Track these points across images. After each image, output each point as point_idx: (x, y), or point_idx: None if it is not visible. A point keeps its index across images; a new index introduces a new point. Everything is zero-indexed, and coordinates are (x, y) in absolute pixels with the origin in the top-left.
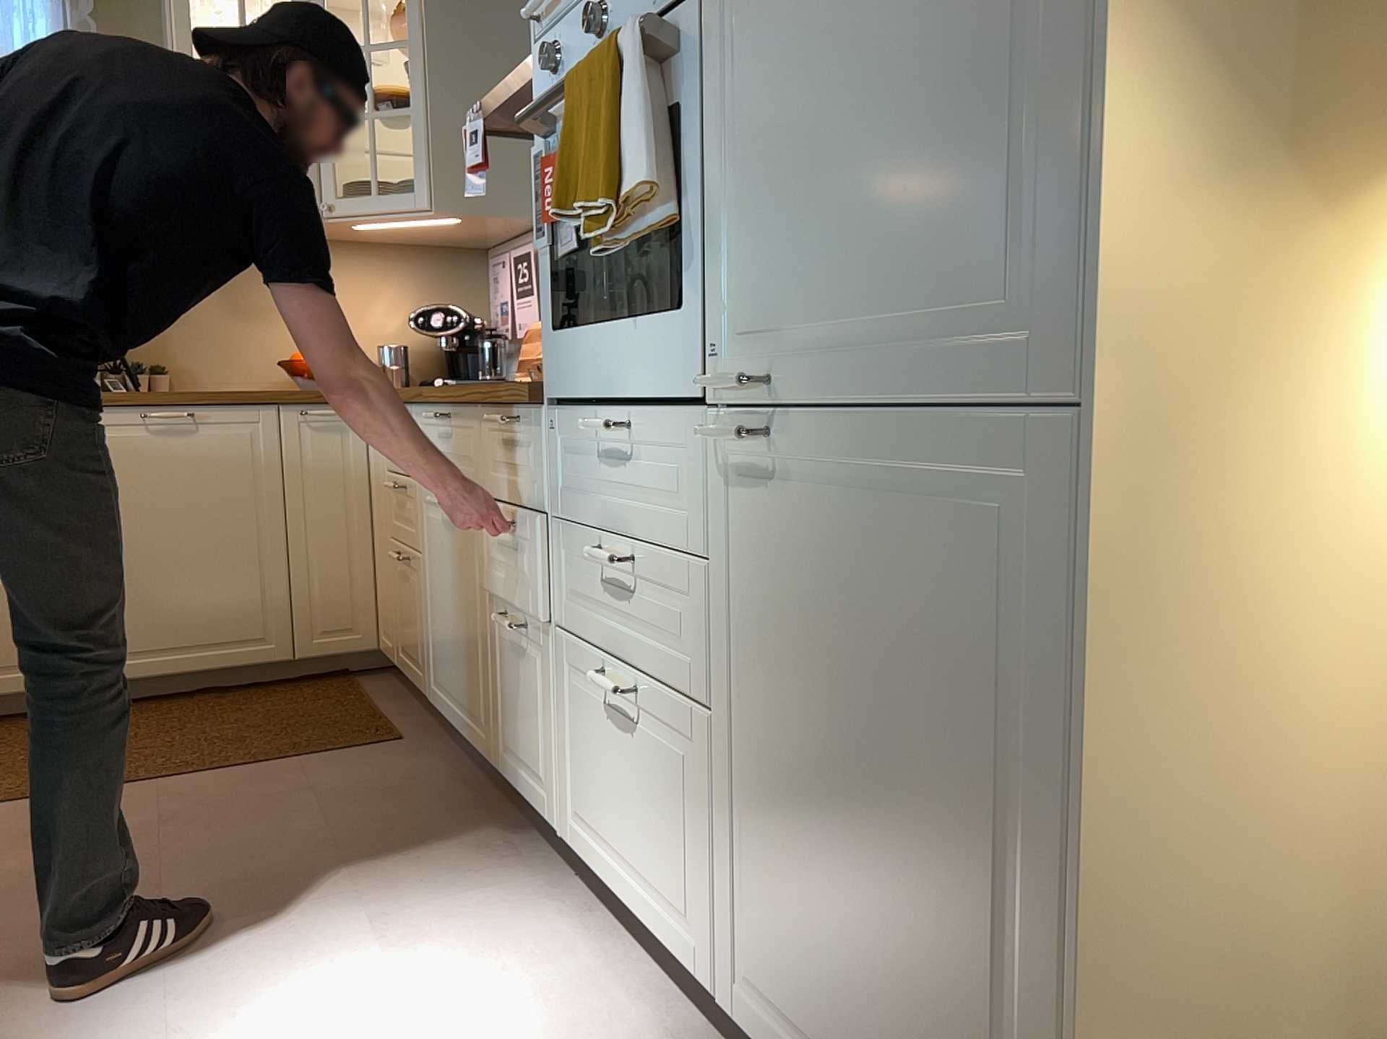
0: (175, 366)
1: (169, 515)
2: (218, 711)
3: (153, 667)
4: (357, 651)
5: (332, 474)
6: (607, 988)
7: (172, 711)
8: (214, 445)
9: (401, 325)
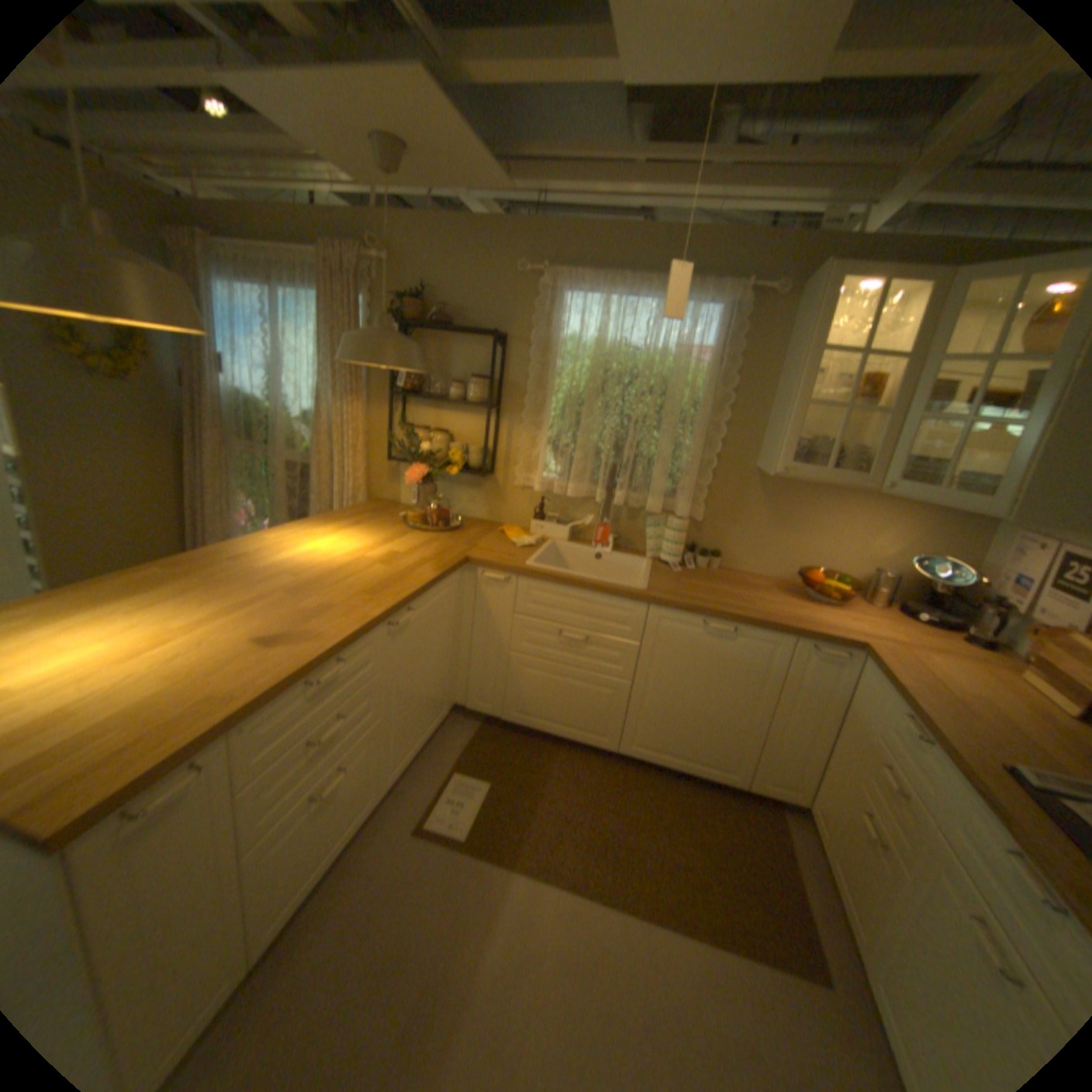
0: (726, 552)
1: (701, 685)
2: (694, 817)
3: (664, 762)
4: (794, 805)
5: (823, 693)
6: None
7: (666, 796)
8: (745, 652)
9: (899, 554)
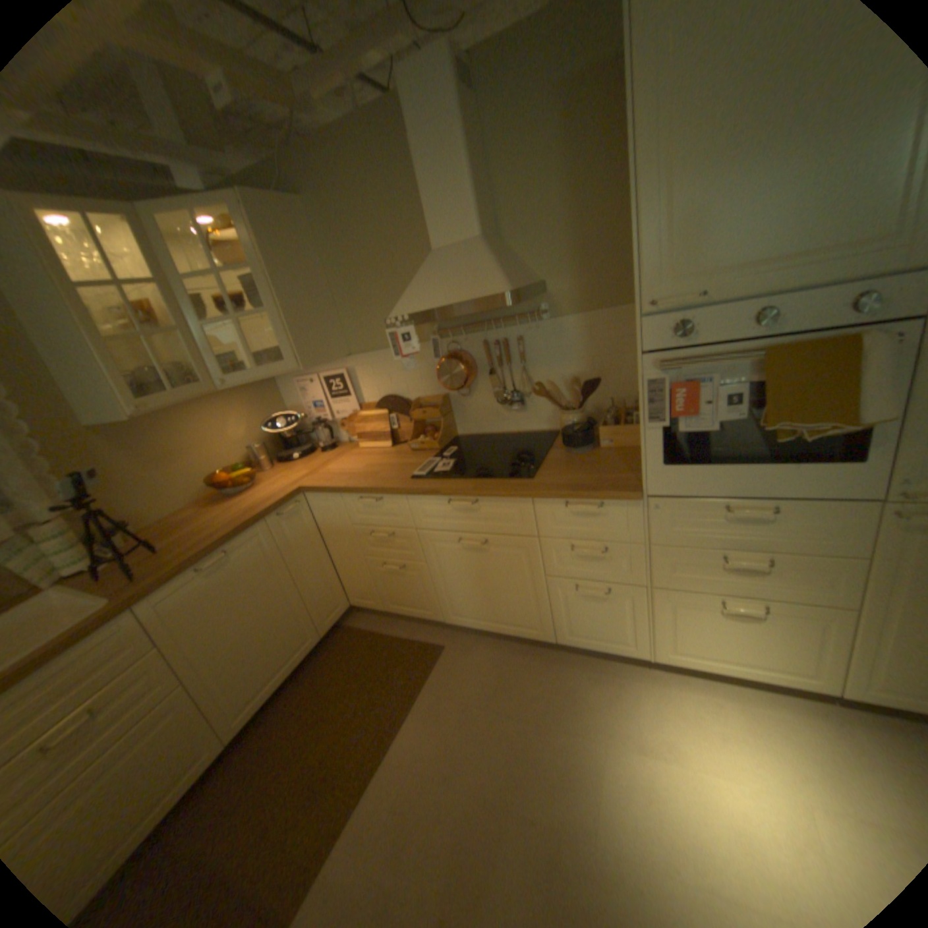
0: (125, 518)
1: (235, 616)
2: (316, 693)
3: (262, 699)
4: (342, 614)
5: (302, 537)
6: (746, 708)
7: (288, 712)
8: (242, 562)
9: (245, 431)
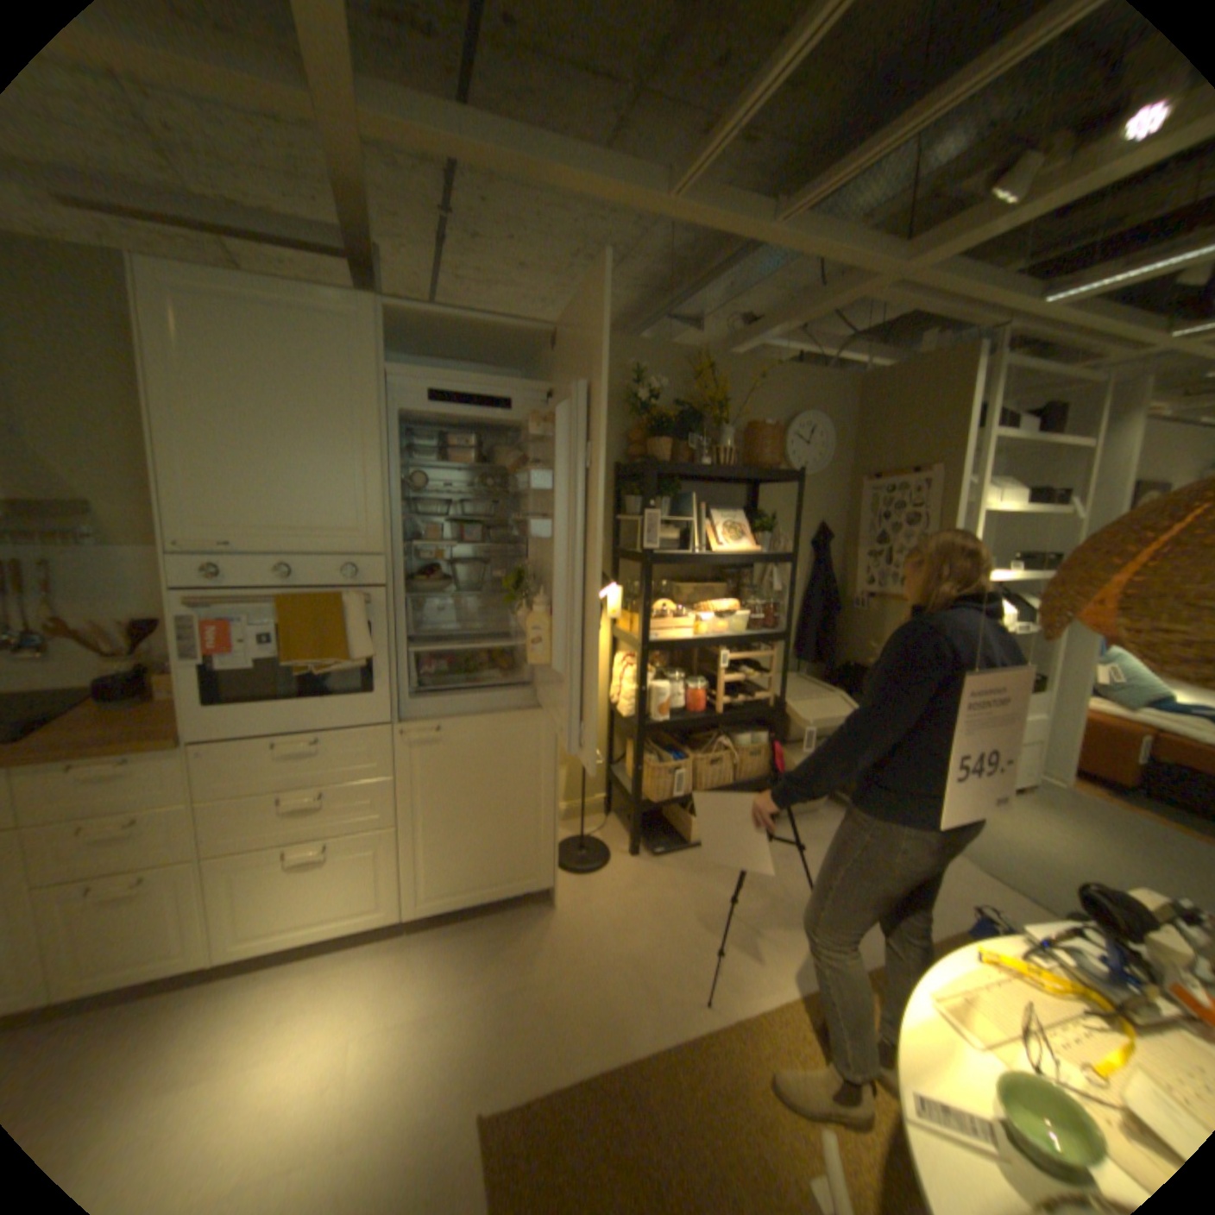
0: None
1: None
2: None
3: None
4: None
5: None
6: (316, 977)
7: None
8: None
9: None
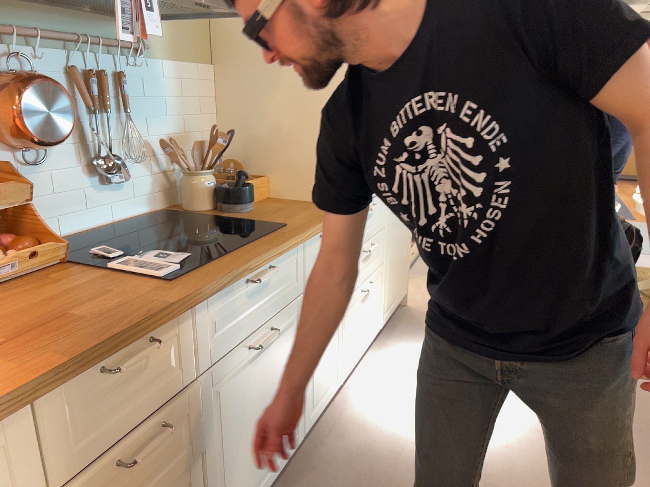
0: None
1: None
2: None
3: None
4: None
5: None
6: (373, 370)
7: None
8: None
9: None
